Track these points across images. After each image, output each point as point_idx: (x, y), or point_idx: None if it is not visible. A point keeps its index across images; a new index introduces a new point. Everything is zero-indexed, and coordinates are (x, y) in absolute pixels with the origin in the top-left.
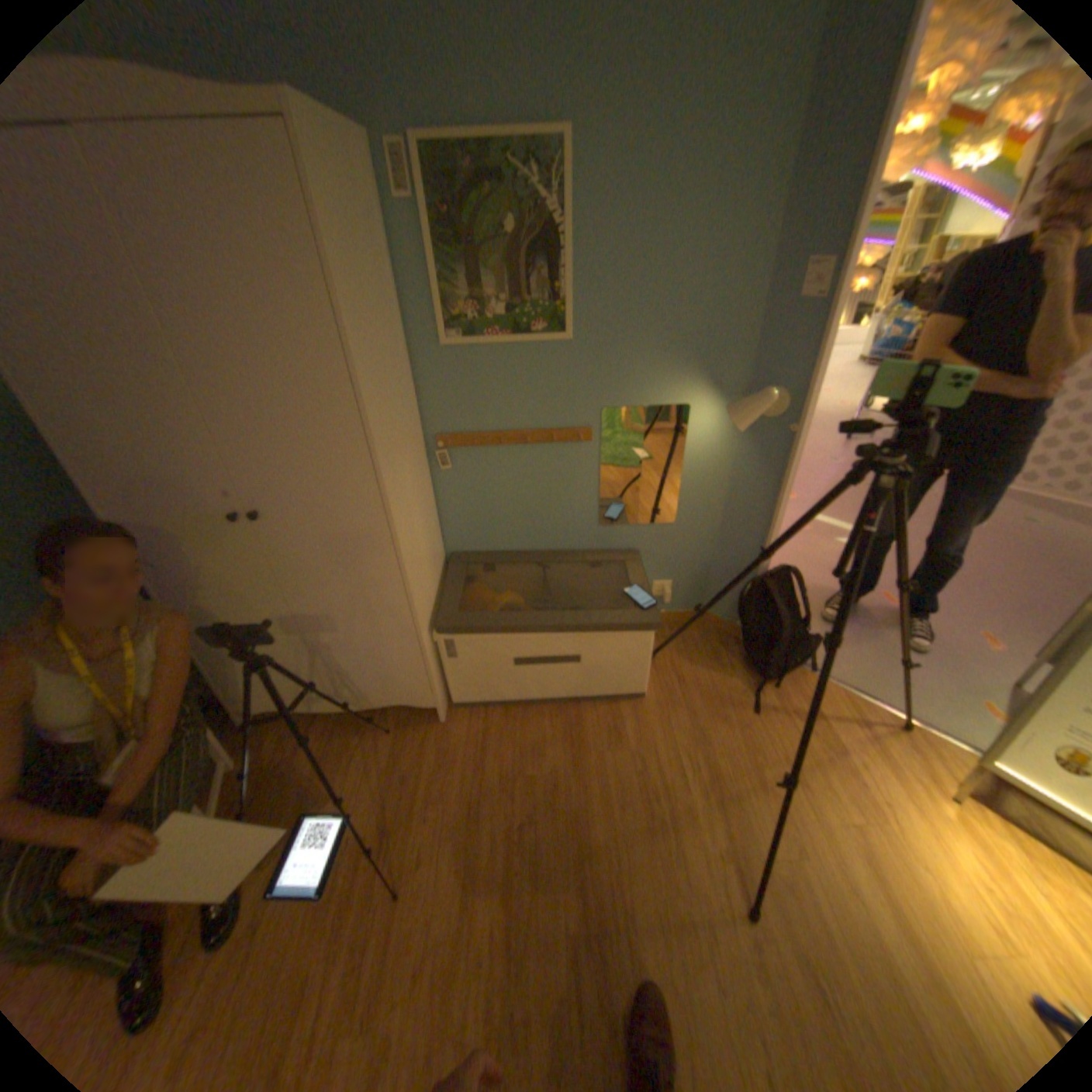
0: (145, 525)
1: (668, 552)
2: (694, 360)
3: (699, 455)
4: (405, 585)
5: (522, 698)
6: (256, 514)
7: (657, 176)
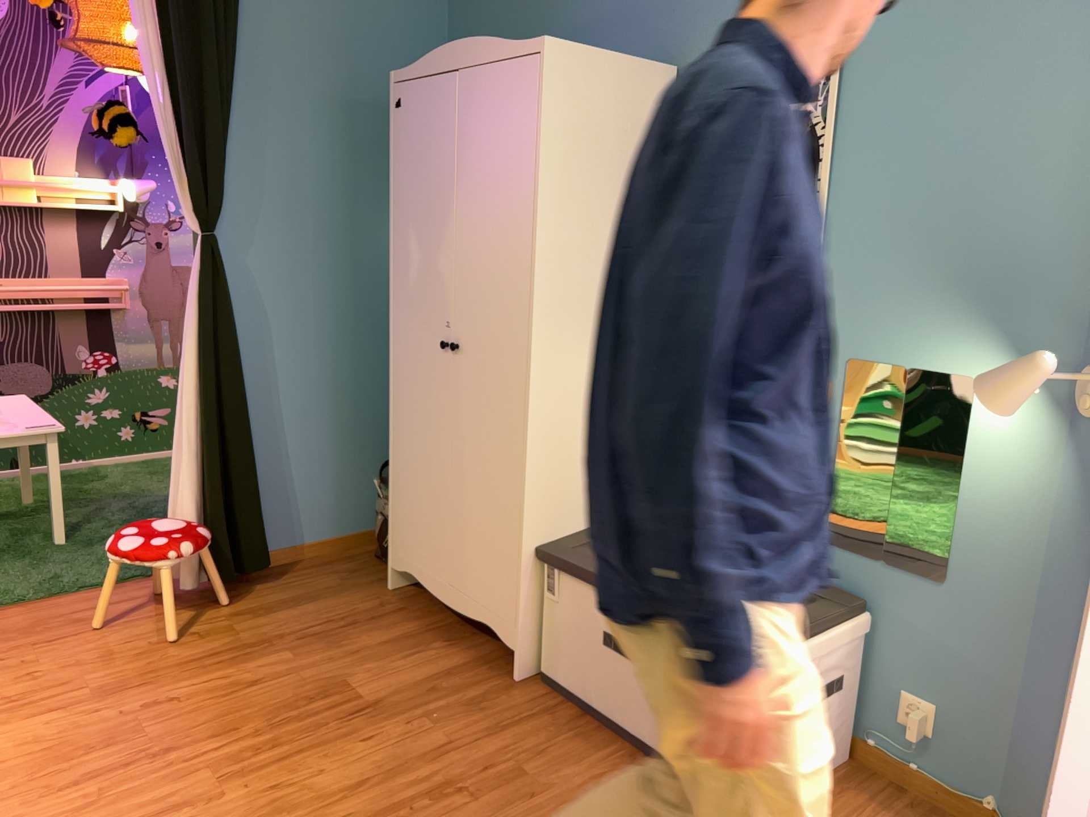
0: (405, 338)
1: (933, 637)
2: (984, 308)
3: (992, 466)
4: (522, 455)
5: (603, 705)
6: (462, 349)
7: (938, 80)
